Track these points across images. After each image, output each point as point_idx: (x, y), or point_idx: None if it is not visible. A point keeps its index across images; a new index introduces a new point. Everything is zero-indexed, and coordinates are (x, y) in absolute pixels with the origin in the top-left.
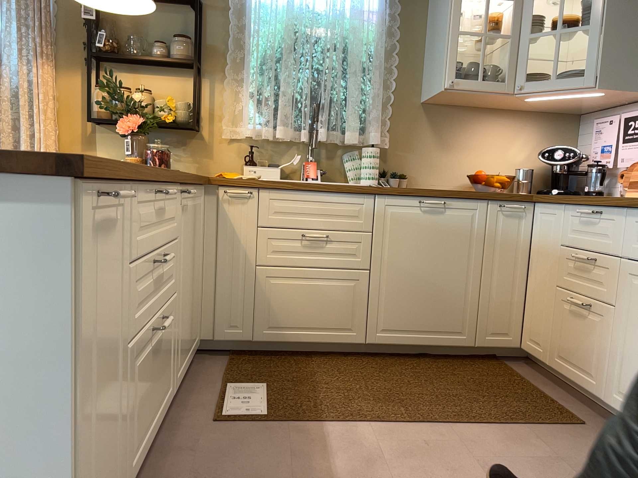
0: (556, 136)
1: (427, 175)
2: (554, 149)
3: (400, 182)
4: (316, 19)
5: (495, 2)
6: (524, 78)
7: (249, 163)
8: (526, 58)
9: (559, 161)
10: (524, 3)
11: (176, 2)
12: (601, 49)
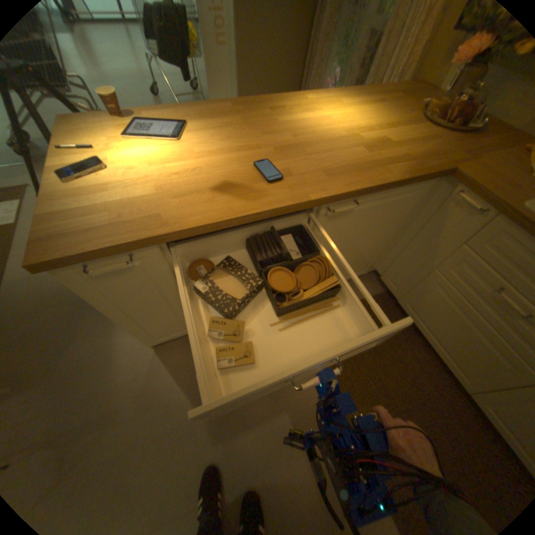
0: None
1: None
2: None
3: None
4: None
5: None
6: None
7: None
8: None
9: None
10: None
11: None
12: None
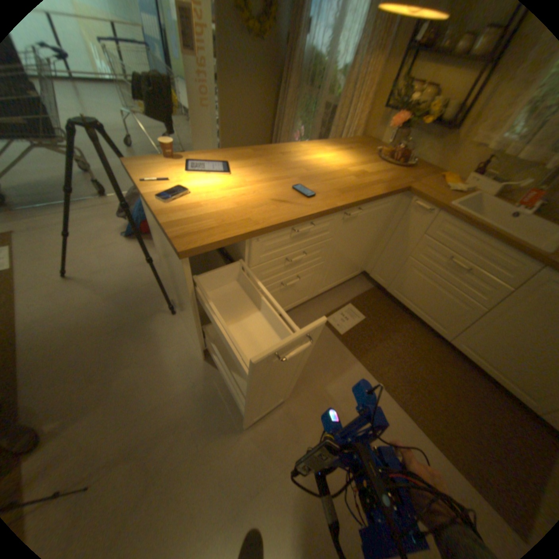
0: None
1: None
2: None
3: None
4: None
5: None
6: None
7: (482, 169)
8: None
9: None
10: None
11: None
12: None
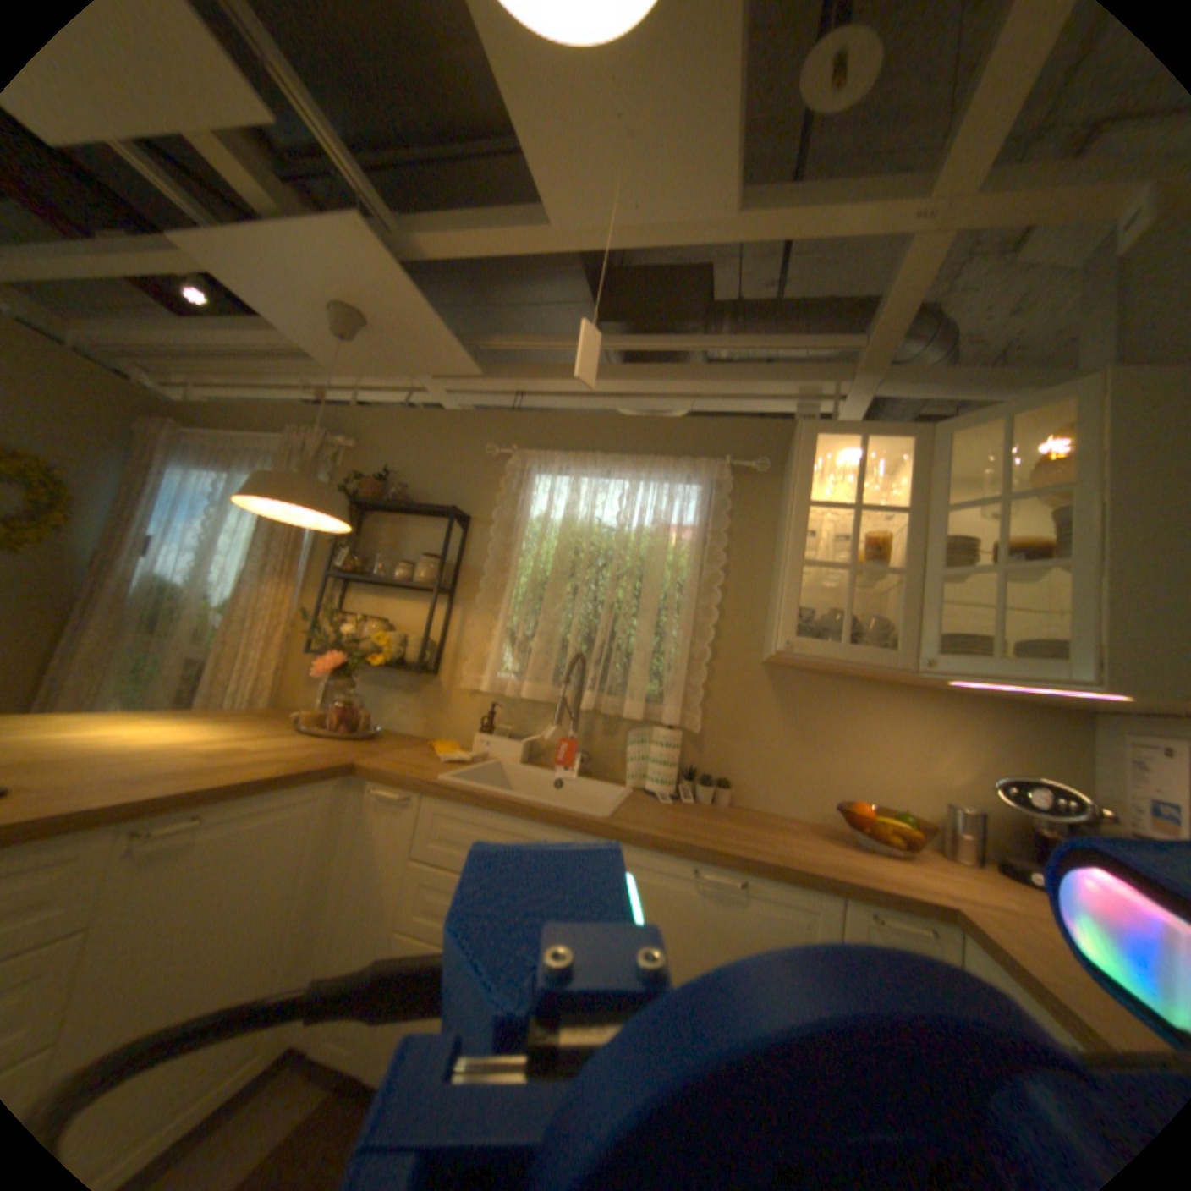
0: (1039, 751)
1: (770, 789)
2: (1039, 776)
3: (715, 795)
4: (606, 536)
5: (890, 515)
6: (937, 646)
7: (491, 729)
8: (939, 612)
9: (1043, 815)
10: (932, 517)
11: (438, 515)
12: (1108, 609)
